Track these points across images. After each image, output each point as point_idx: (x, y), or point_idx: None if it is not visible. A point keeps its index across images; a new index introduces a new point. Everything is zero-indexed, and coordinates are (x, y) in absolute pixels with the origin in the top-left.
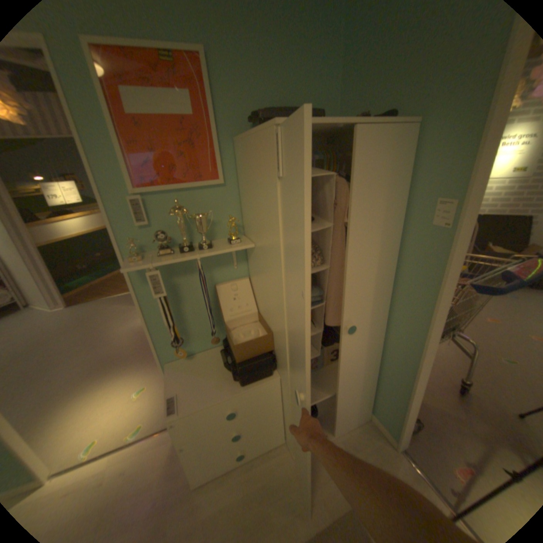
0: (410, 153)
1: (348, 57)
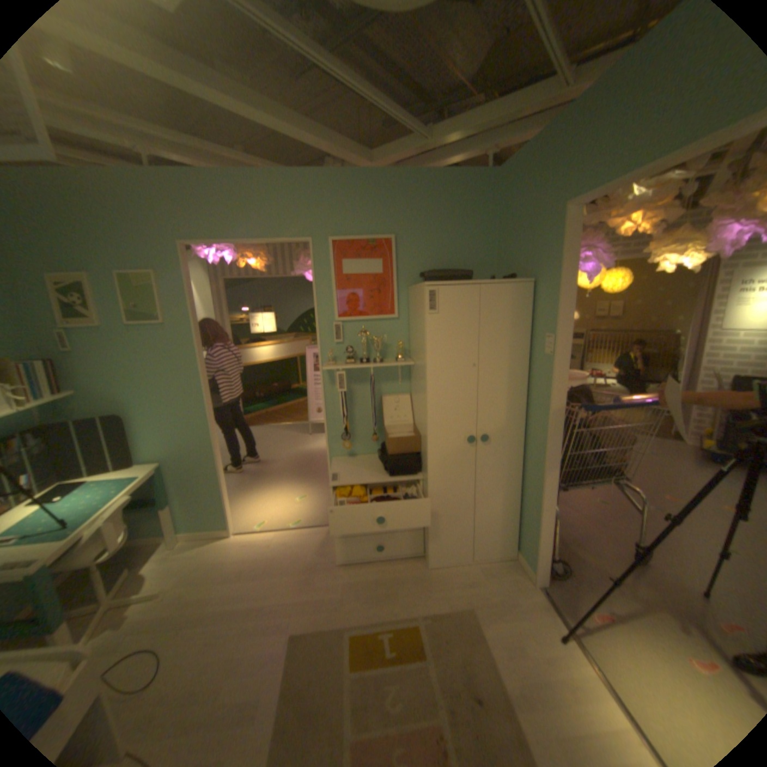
0: (526, 302)
1: (500, 232)
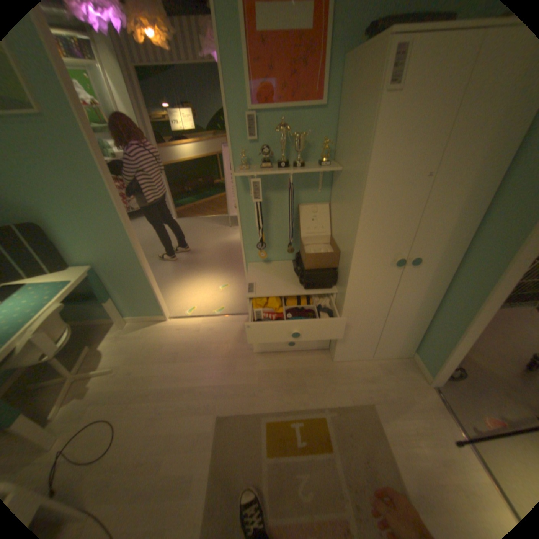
0: None
1: None
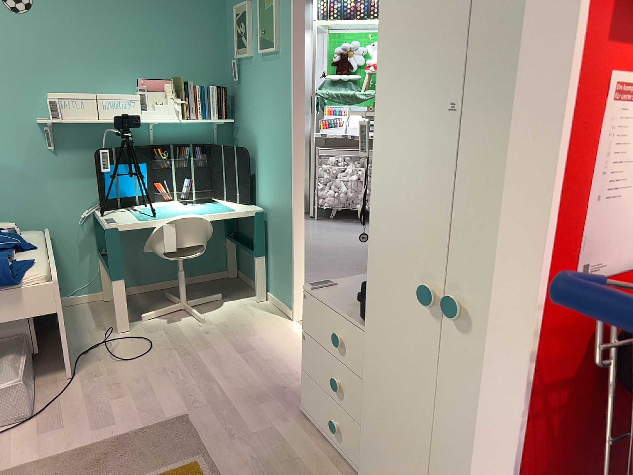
0: None
1: None
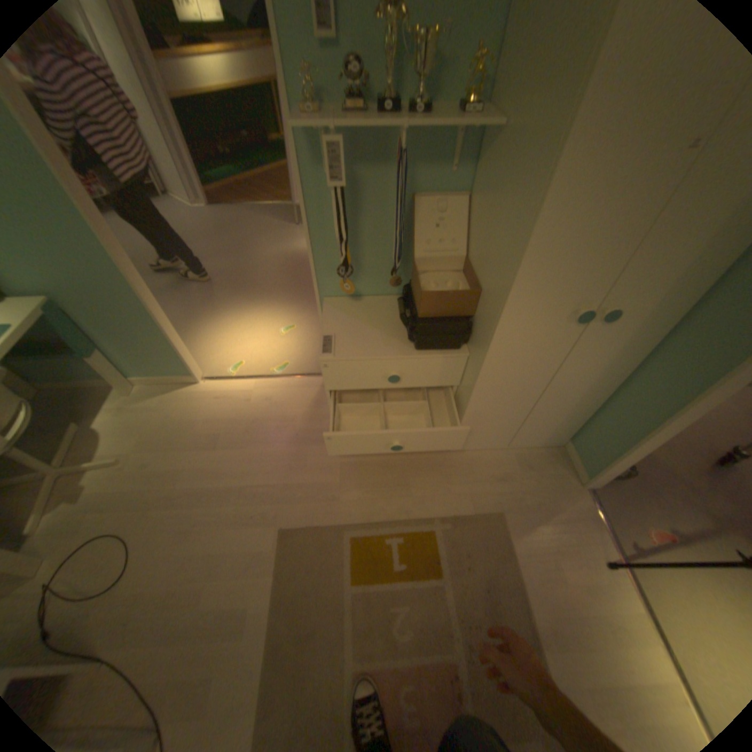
0: None
1: None
